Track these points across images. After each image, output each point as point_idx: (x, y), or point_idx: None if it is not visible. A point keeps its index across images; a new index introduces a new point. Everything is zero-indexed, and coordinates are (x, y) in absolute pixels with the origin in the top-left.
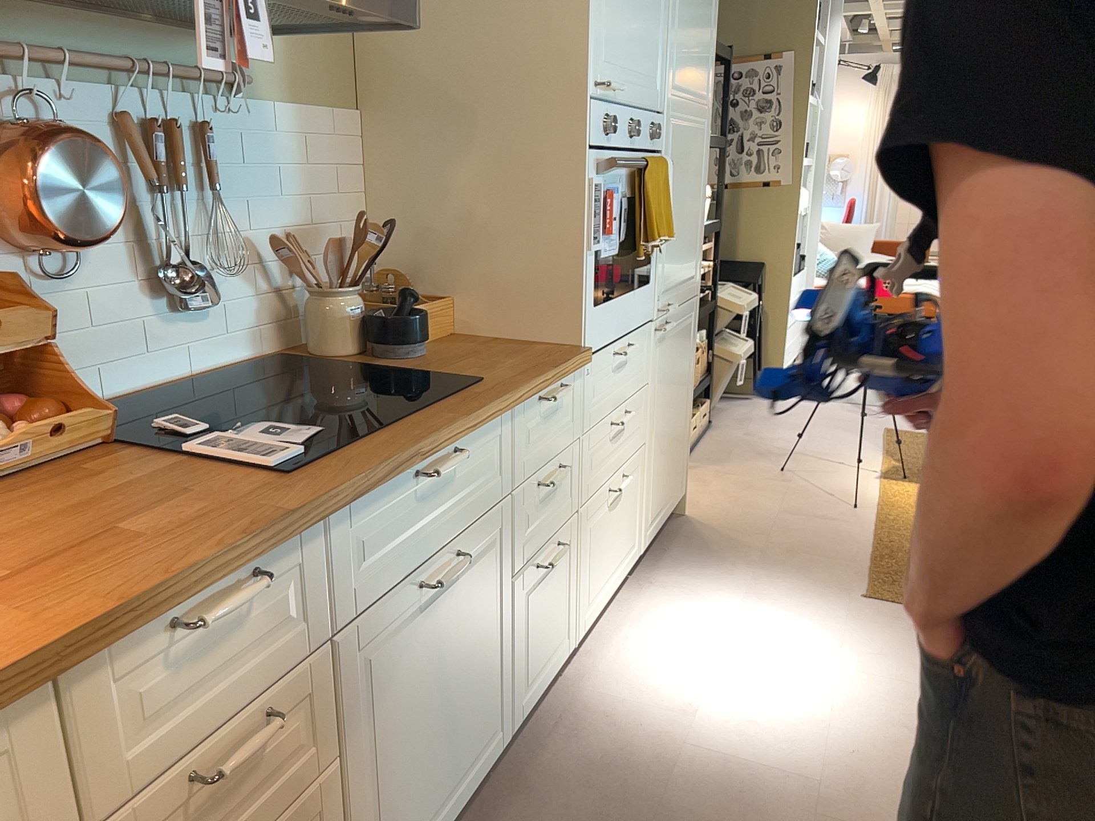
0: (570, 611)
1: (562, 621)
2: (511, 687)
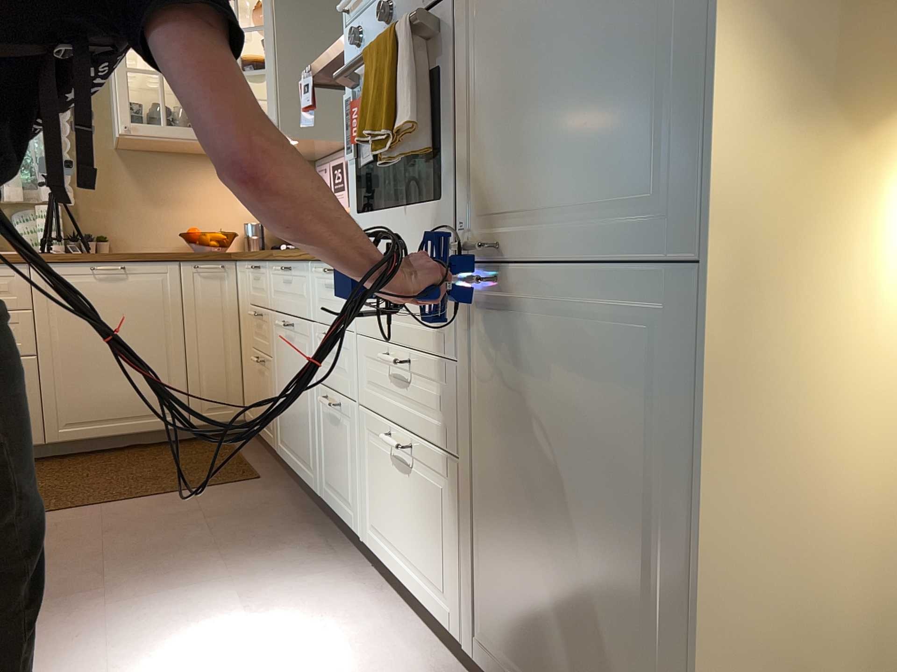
0: (355, 497)
1: (349, 491)
2: (318, 463)
